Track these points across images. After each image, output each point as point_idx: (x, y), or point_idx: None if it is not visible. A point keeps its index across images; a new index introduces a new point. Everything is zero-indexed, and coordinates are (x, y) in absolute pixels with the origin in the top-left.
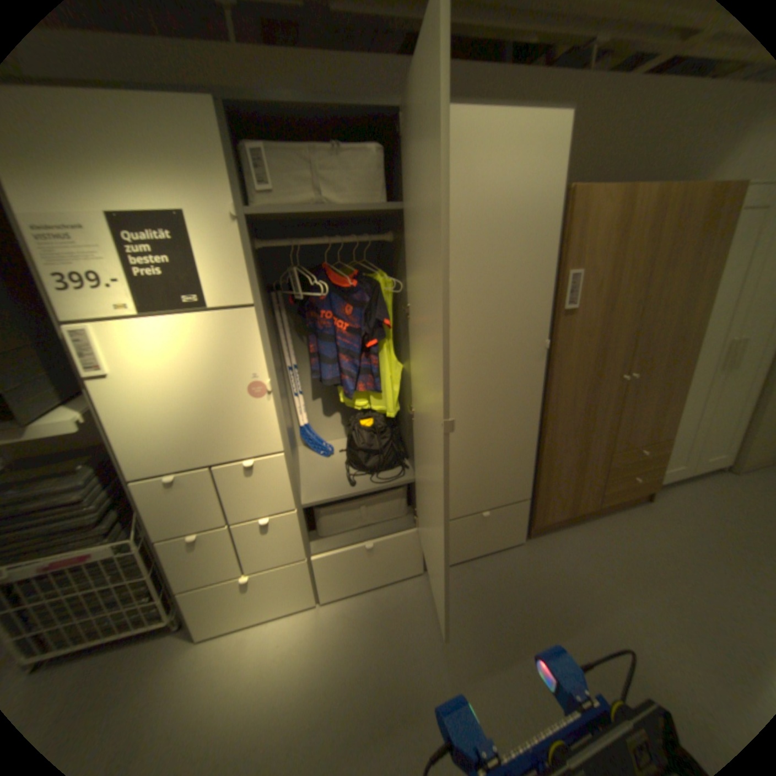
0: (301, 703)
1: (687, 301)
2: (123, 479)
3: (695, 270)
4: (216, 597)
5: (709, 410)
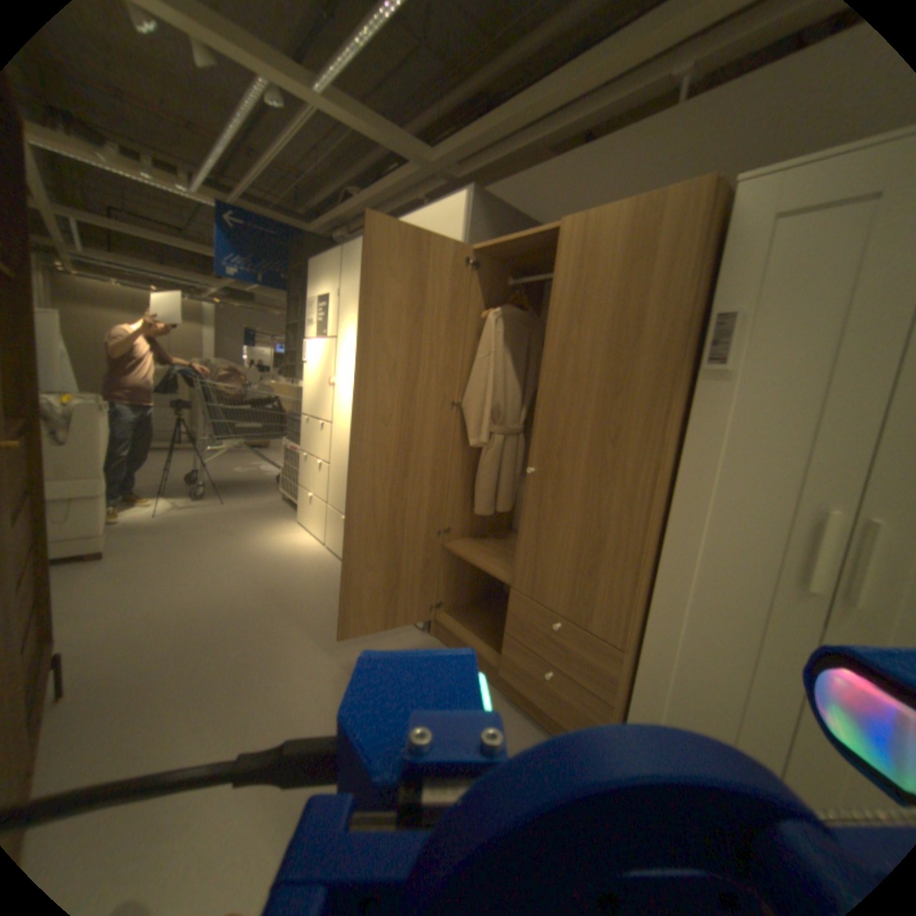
0: (262, 553)
1: (609, 377)
2: (300, 414)
3: (618, 328)
4: (302, 500)
5: (776, 686)
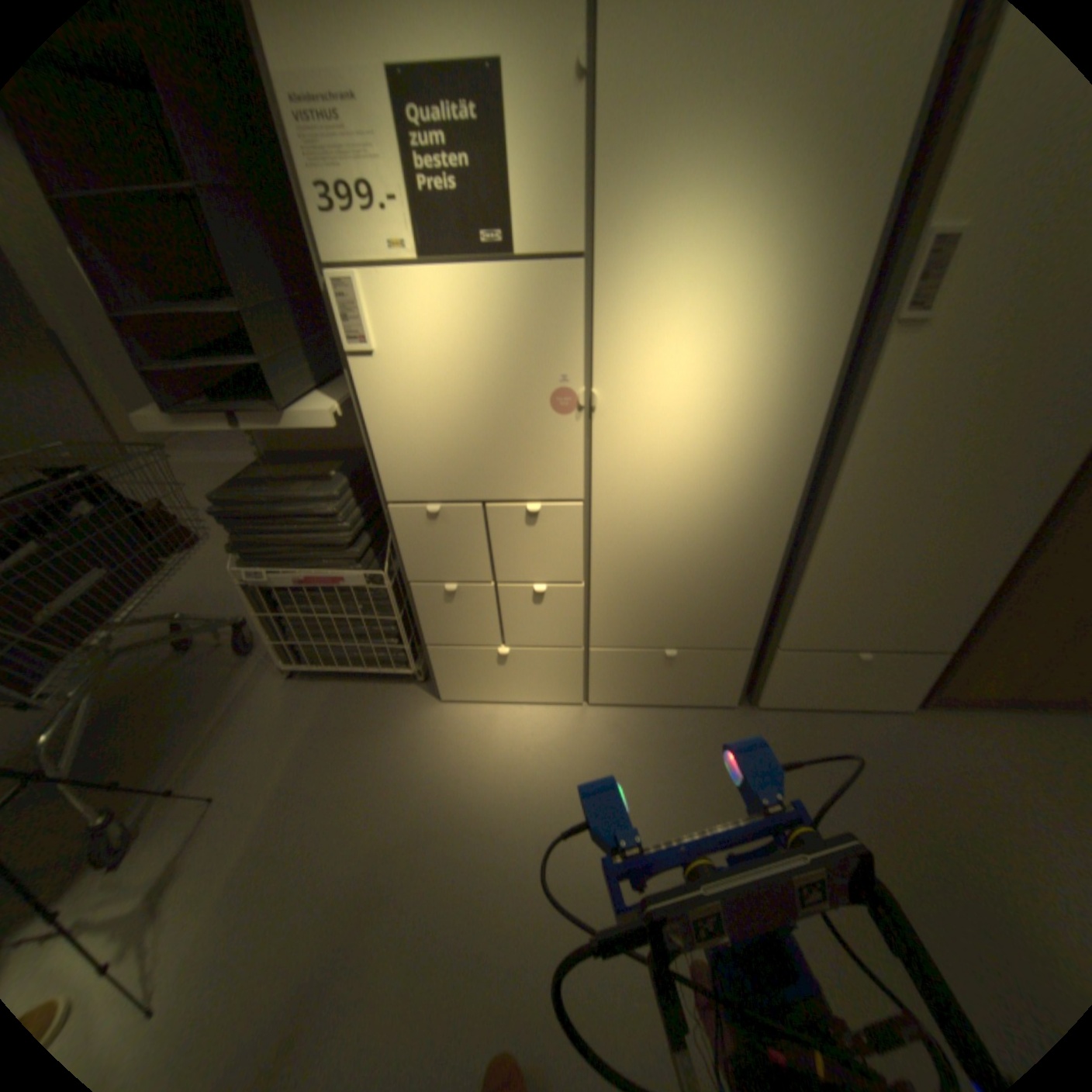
0: (557, 807)
1: None
2: (385, 500)
3: None
4: (472, 662)
5: None
